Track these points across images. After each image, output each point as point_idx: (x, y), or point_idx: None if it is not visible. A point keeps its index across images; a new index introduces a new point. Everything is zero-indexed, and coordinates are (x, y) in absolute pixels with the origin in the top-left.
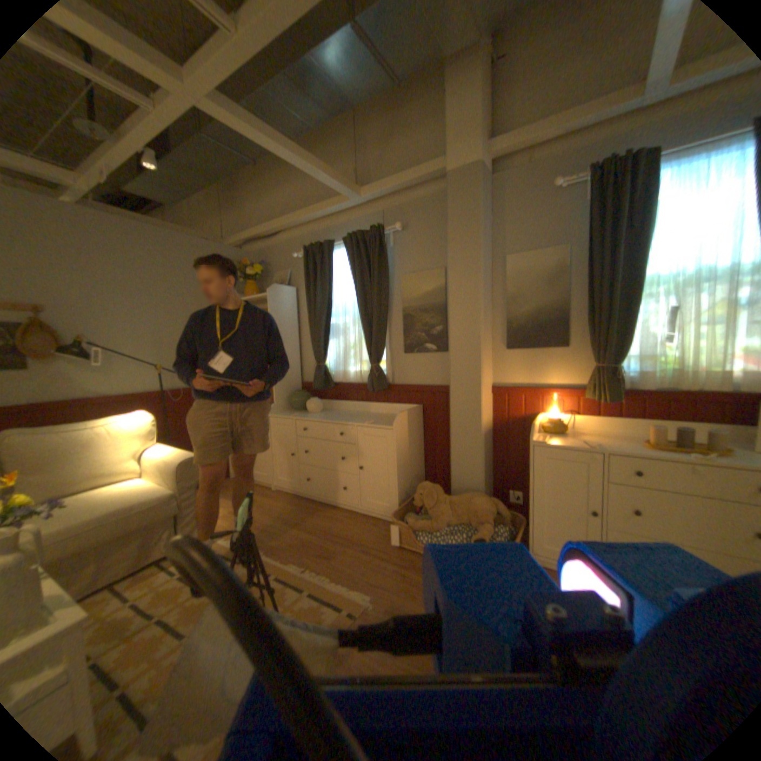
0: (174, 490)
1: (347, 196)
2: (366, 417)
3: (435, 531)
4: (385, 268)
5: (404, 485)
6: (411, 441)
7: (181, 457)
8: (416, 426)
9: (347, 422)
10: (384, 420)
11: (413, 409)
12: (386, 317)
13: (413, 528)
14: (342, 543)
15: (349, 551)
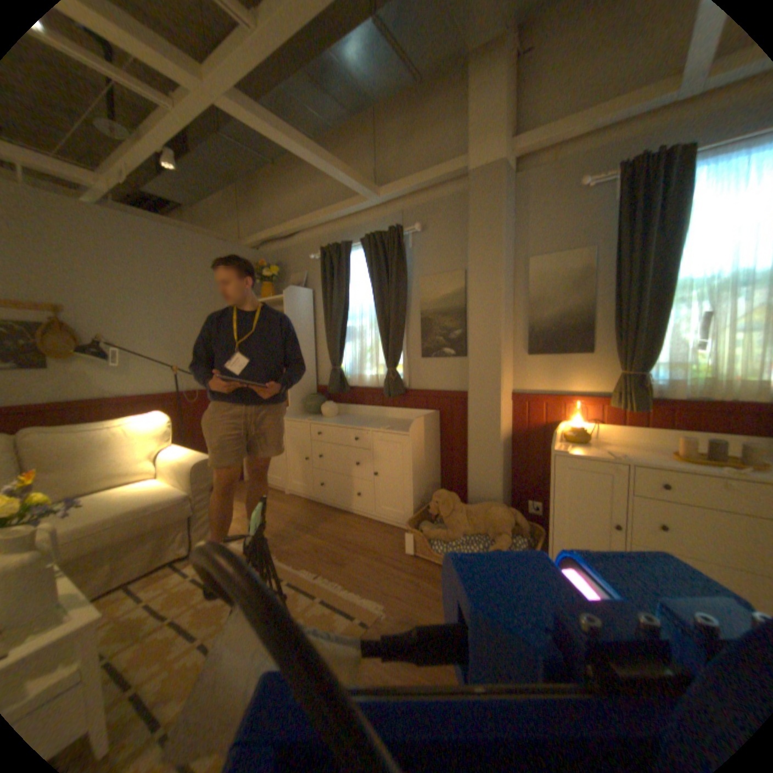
0: (188, 492)
1: (366, 196)
2: (382, 422)
3: (451, 540)
4: (404, 270)
5: (419, 493)
6: (428, 448)
7: (196, 459)
8: (433, 433)
9: (363, 427)
10: (400, 425)
11: (430, 415)
12: (403, 320)
13: (428, 536)
14: (355, 550)
15: (363, 558)
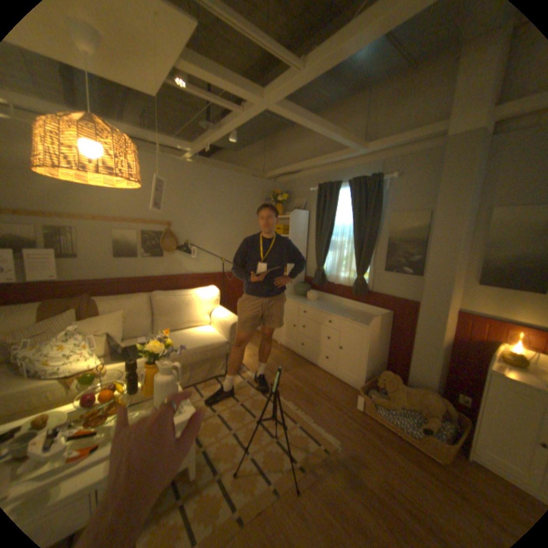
0: (228, 340)
1: (356, 149)
2: (349, 312)
3: (392, 409)
4: (379, 206)
5: (371, 368)
6: (381, 338)
7: (233, 320)
8: (387, 327)
9: (335, 315)
10: (362, 318)
11: (386, 315)
12: (374, 243)
13: (375, 402)
14: (322, 397)
15: (327, 404)
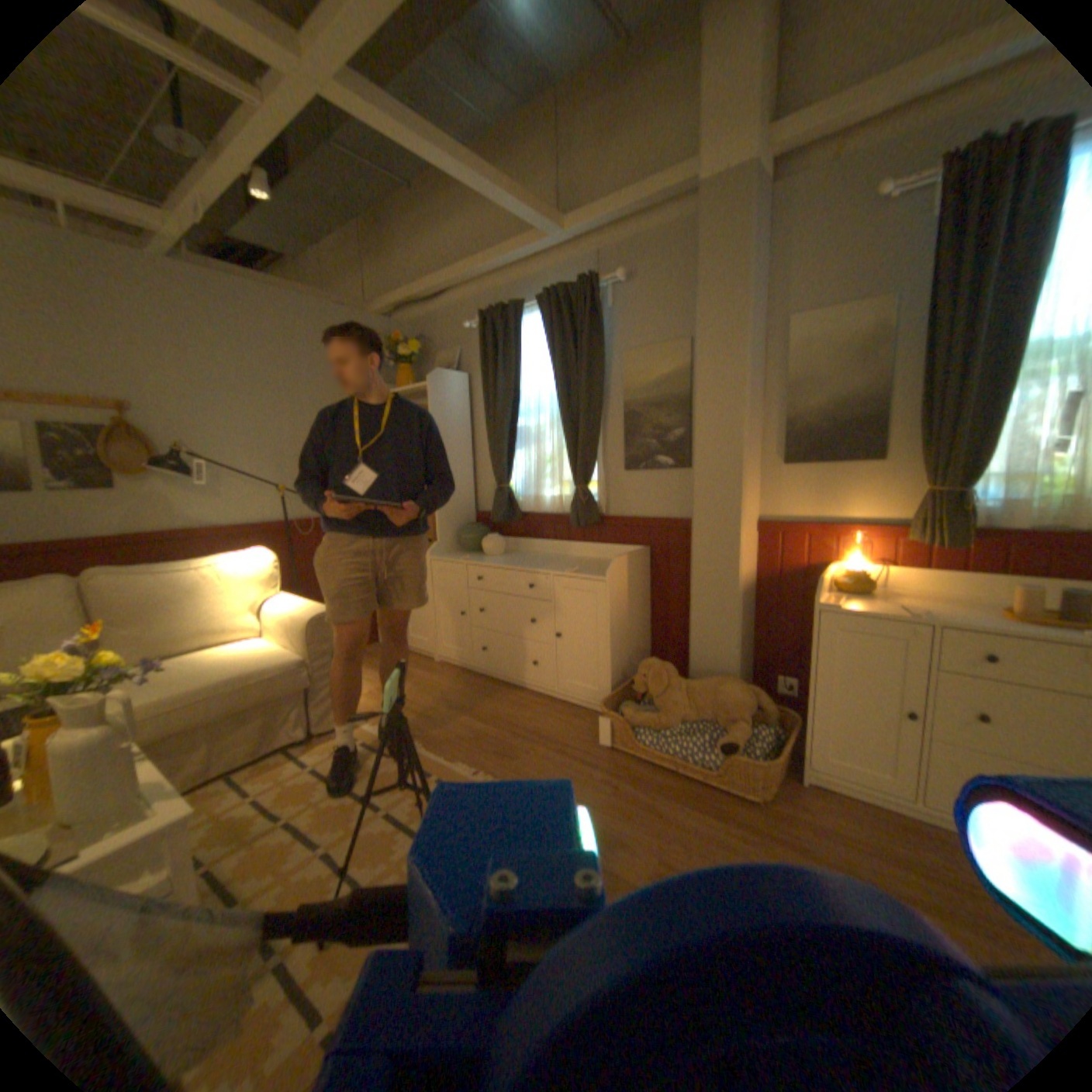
0: (304, 655)
1: (544, 230)
2: (568, 563)
3: (664, 728)
4: (600, 340)
5: (620, 662)
6: (632, 600)
7: (312, 611)
8: (641, 578)
9: (540, 569)
10: (593, 567)
11: (636, 553)
12: (599, 415)
13: (632, 722)
14: (530, 738)
15: (540, 749)
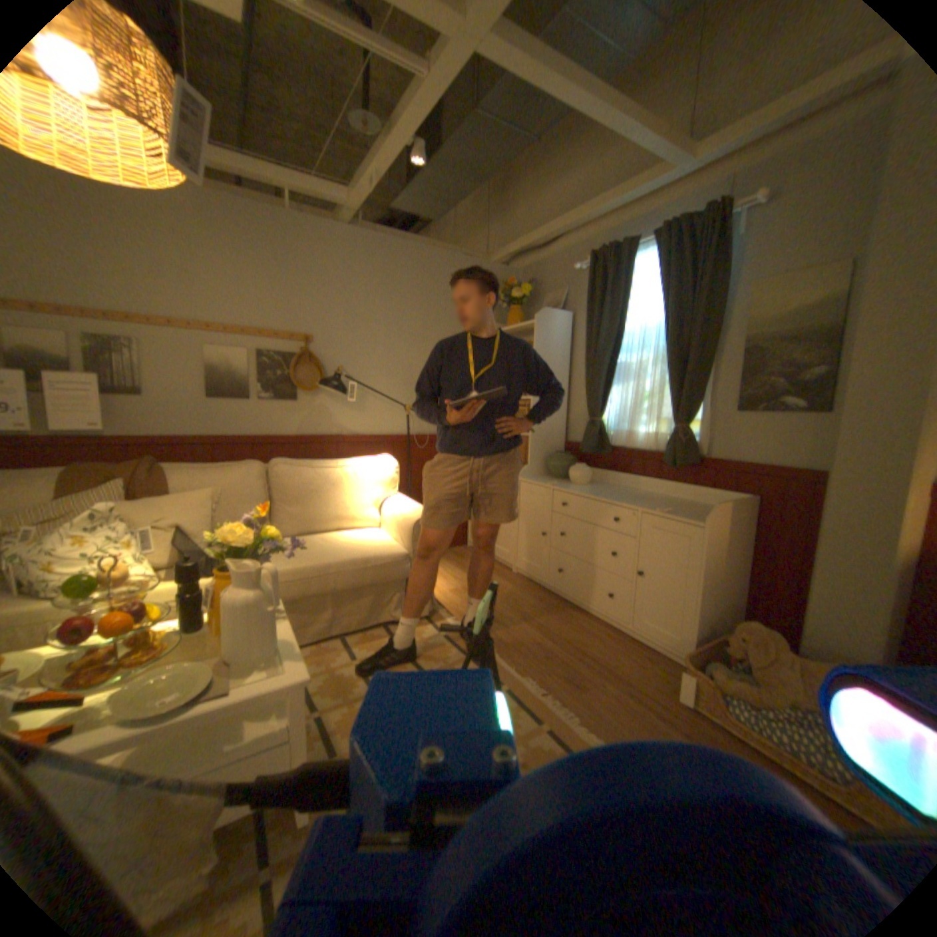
0: (409, 550)
1: (673, 162)
2: (658, 502)
3: (767, 708)
4: (726, 270)
5: (711, 617)
6: (733, 552)
7: (420, 513)
8: (746, 530)
9: (629, 504)
10: (689, 510)
11: (744, 502)
12: (714, 351)
13: (725, 689)
14: (601, 672)
15: (612, 688)
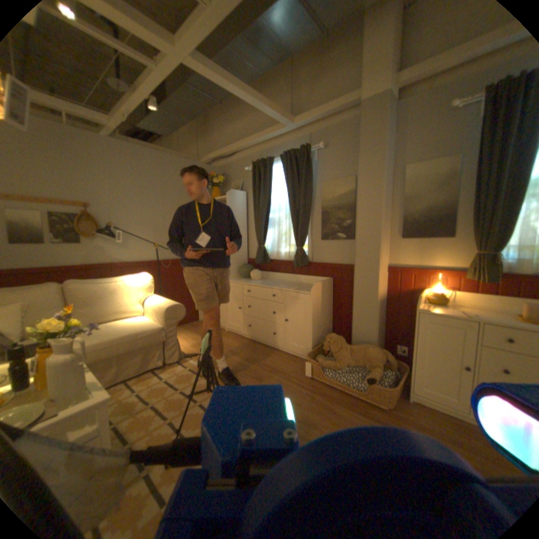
0: (163, 325)
1: (285, 124)
2: (292, 285)
3: (338, 369)
4: (310, 176)
5: (317, 335)
6: (324, 304)
7: (168, 304)
8: (328, 293)
9: (278, 287)
10: (304, 287)
11: (326, 281)
12: (309, 212)
13: (322, 365)
14: (271, 371)
15: (276, 377)
